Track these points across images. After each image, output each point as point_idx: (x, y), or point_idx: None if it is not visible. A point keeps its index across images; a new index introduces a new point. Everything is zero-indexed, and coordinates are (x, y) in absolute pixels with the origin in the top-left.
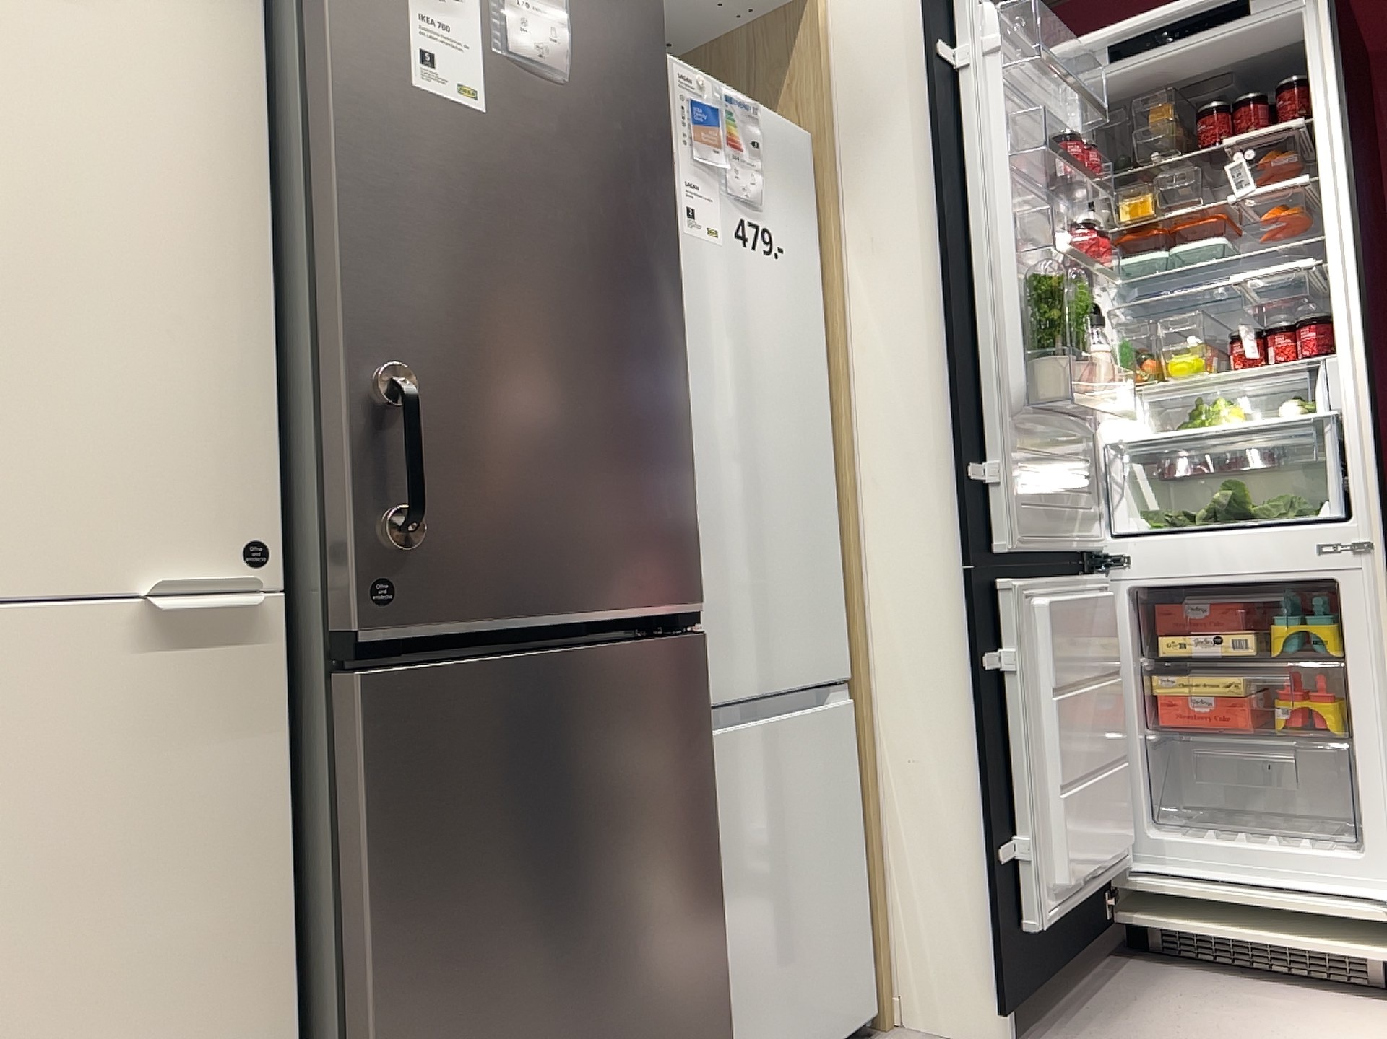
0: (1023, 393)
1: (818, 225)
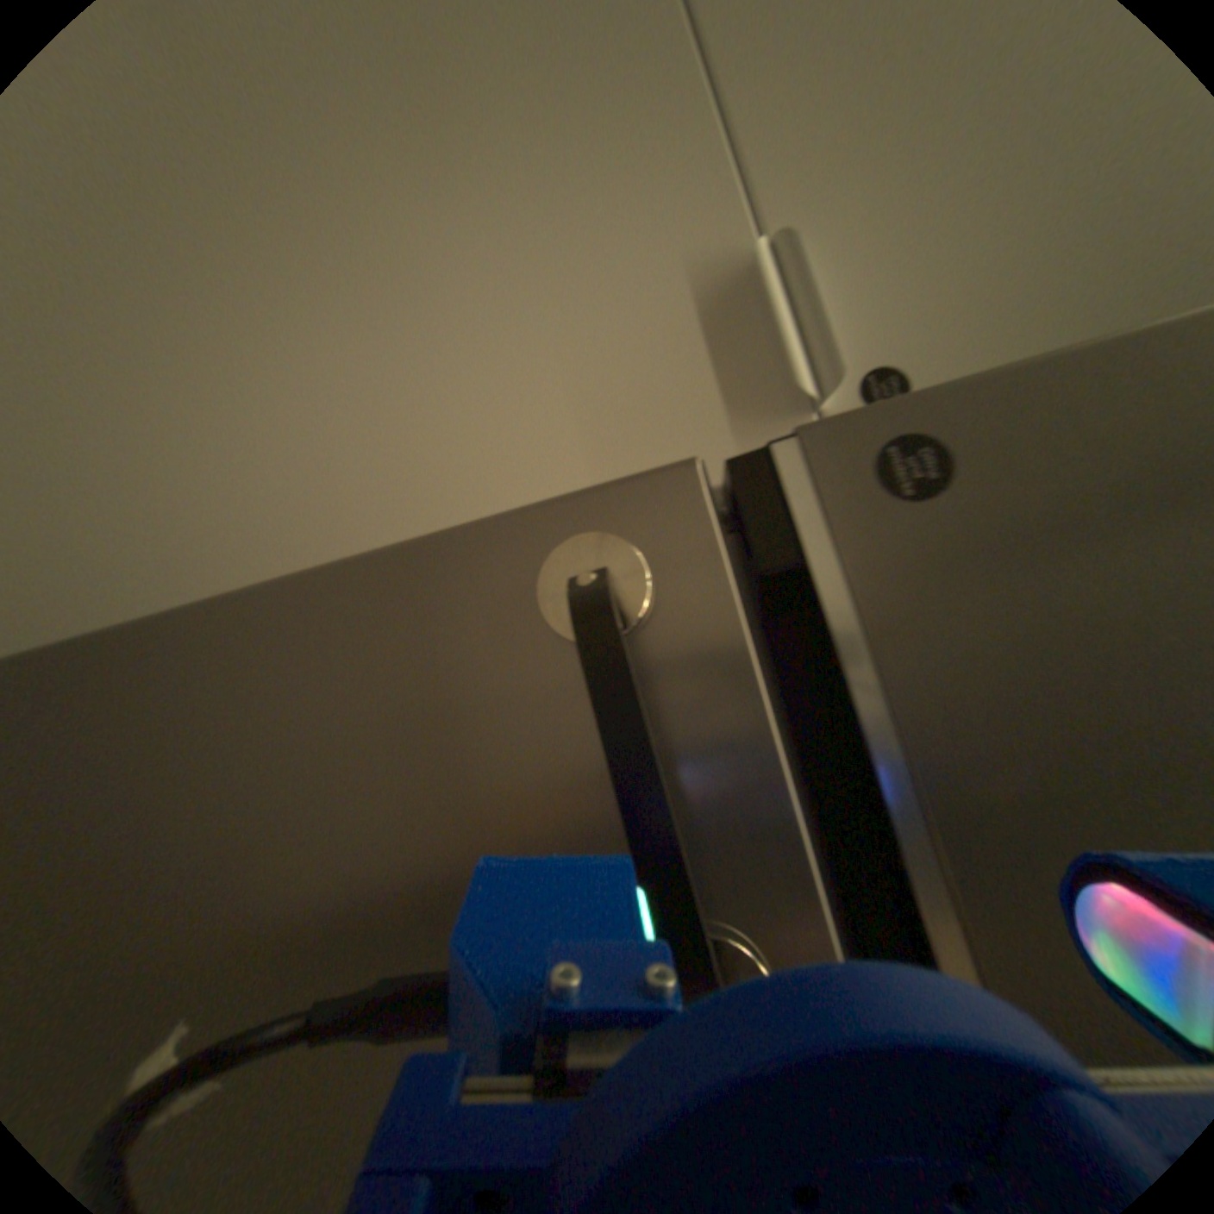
0: None
1: None
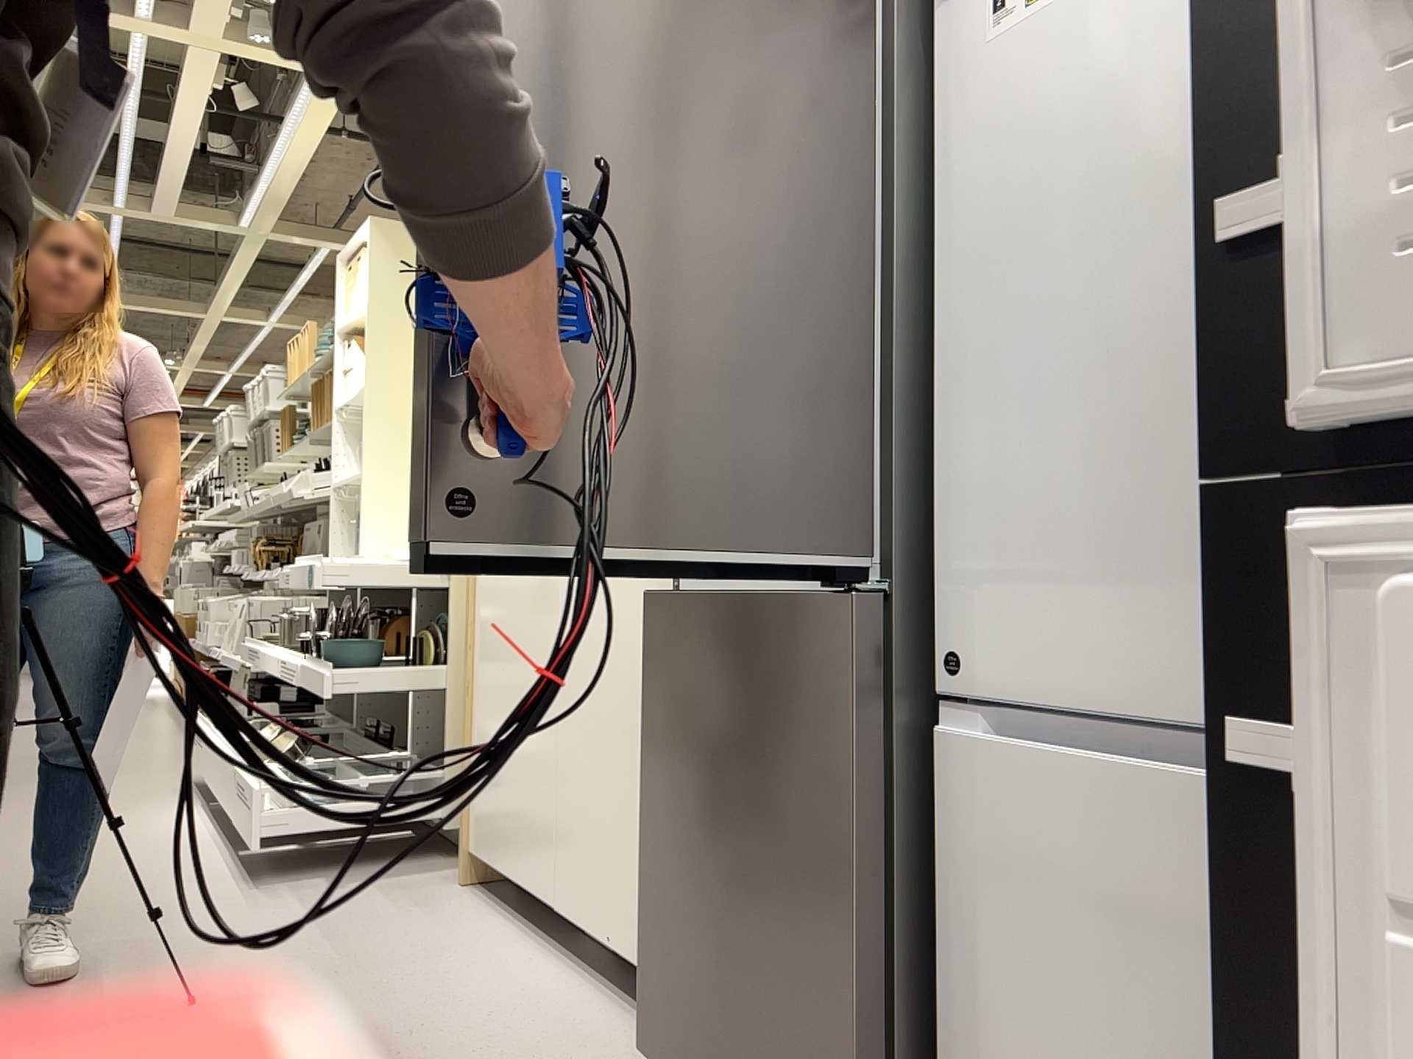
0: None
1: None
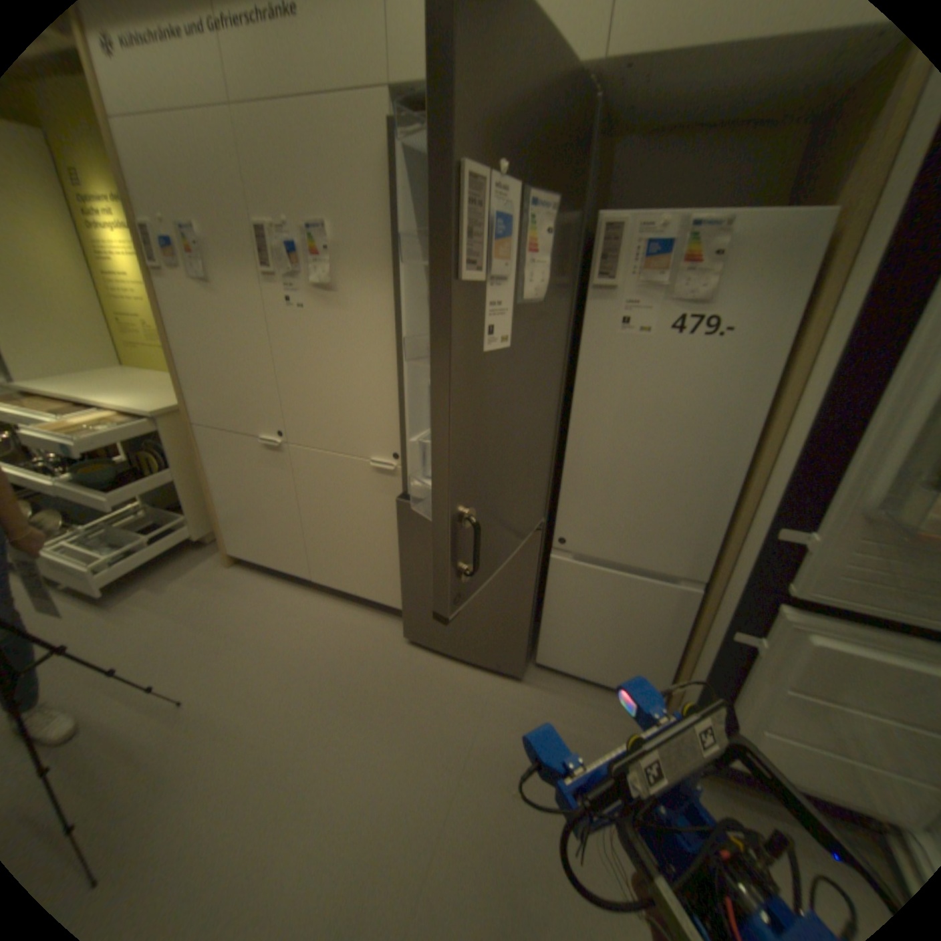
0: (875, 503)
1: (819, 292)
